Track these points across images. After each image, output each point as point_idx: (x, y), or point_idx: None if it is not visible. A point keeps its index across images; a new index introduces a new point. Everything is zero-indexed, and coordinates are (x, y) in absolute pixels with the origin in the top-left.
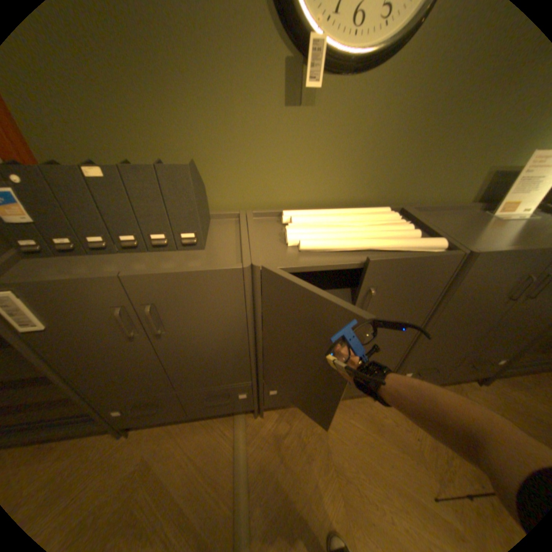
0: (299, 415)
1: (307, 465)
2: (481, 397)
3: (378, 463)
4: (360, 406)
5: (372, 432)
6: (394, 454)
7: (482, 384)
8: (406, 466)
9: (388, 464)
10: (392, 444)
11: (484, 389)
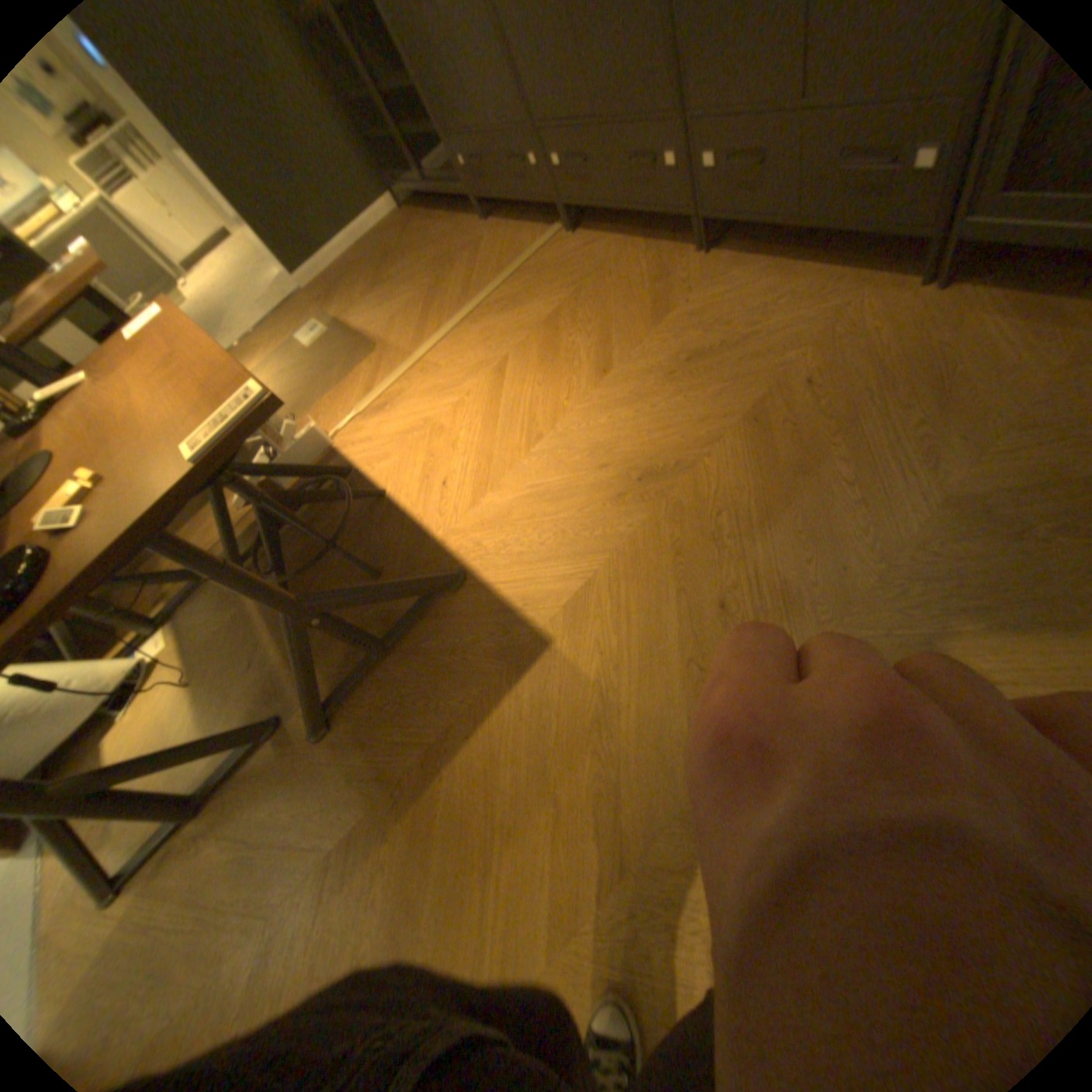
0: (603, 240)
1: (563, 276)
2: (890, 297)
3: (618, 299)
4: (673, 251)
5: (649, 276)
6: (643, 299)
7: (934, 281)
8: (639, 312)
9: (625, 303)
10: (653, 292)
11: (921, 290)
